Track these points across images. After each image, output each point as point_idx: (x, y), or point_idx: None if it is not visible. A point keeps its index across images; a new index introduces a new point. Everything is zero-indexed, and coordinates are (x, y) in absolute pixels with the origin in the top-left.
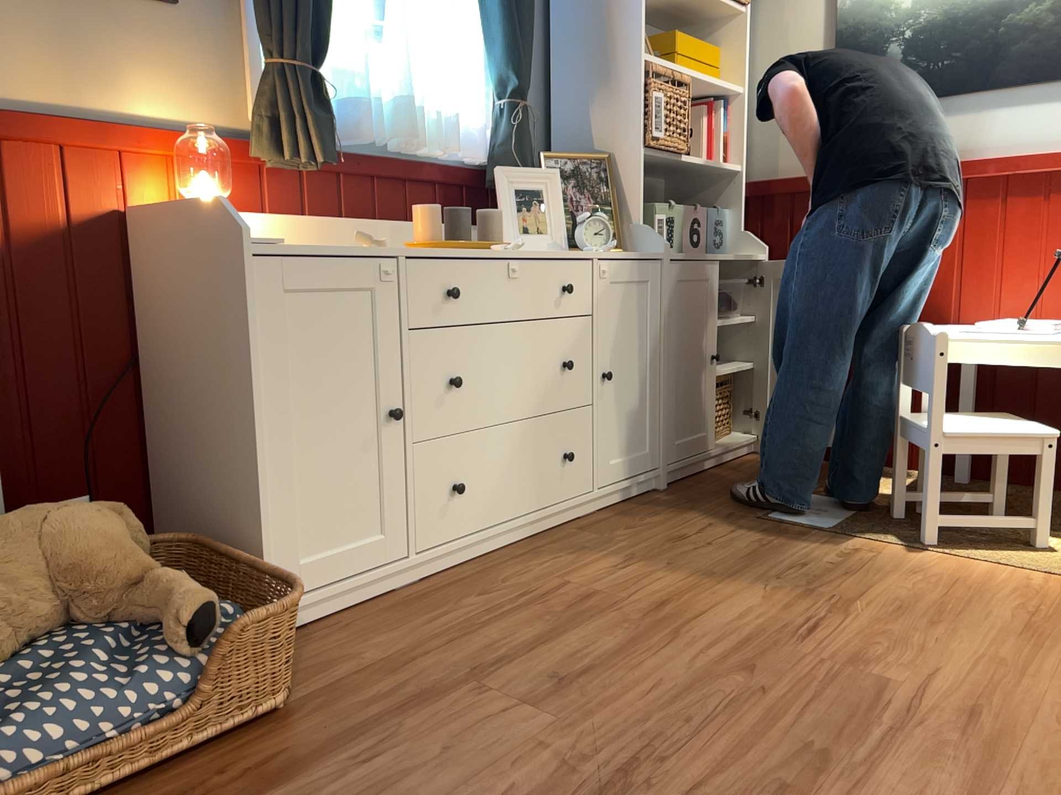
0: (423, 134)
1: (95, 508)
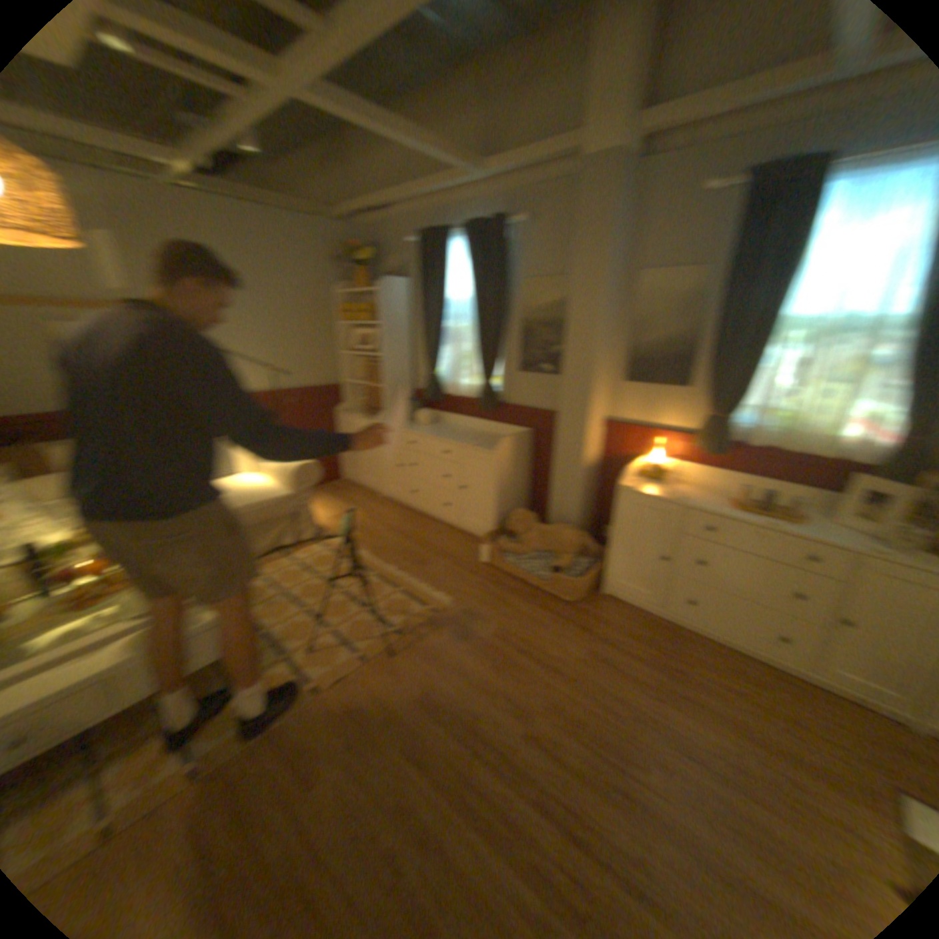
0: (820, 443)
1: (575, 534)
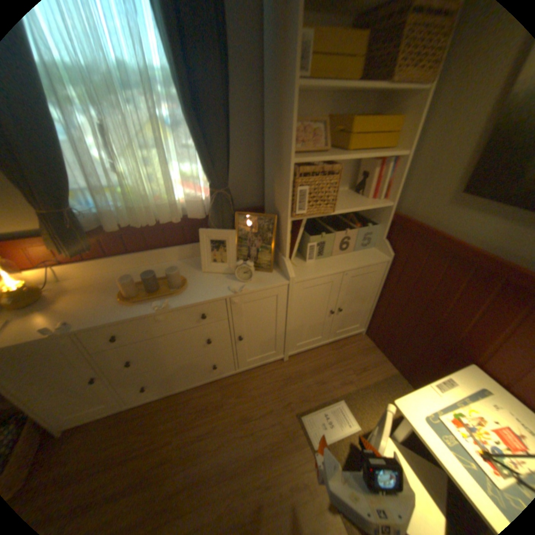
0: (165, 208)
1: None
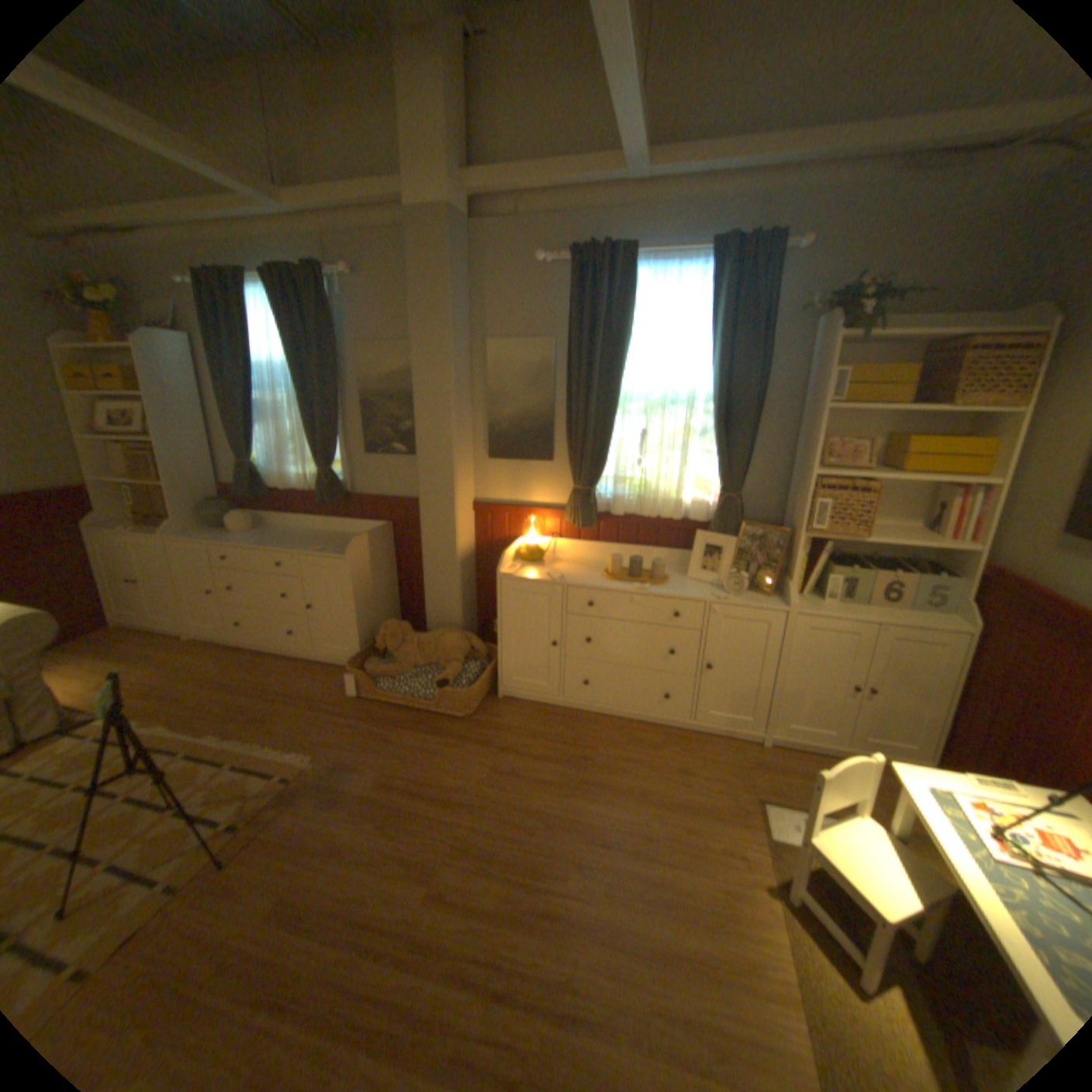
0: (668, 507)
1: (462, 637)
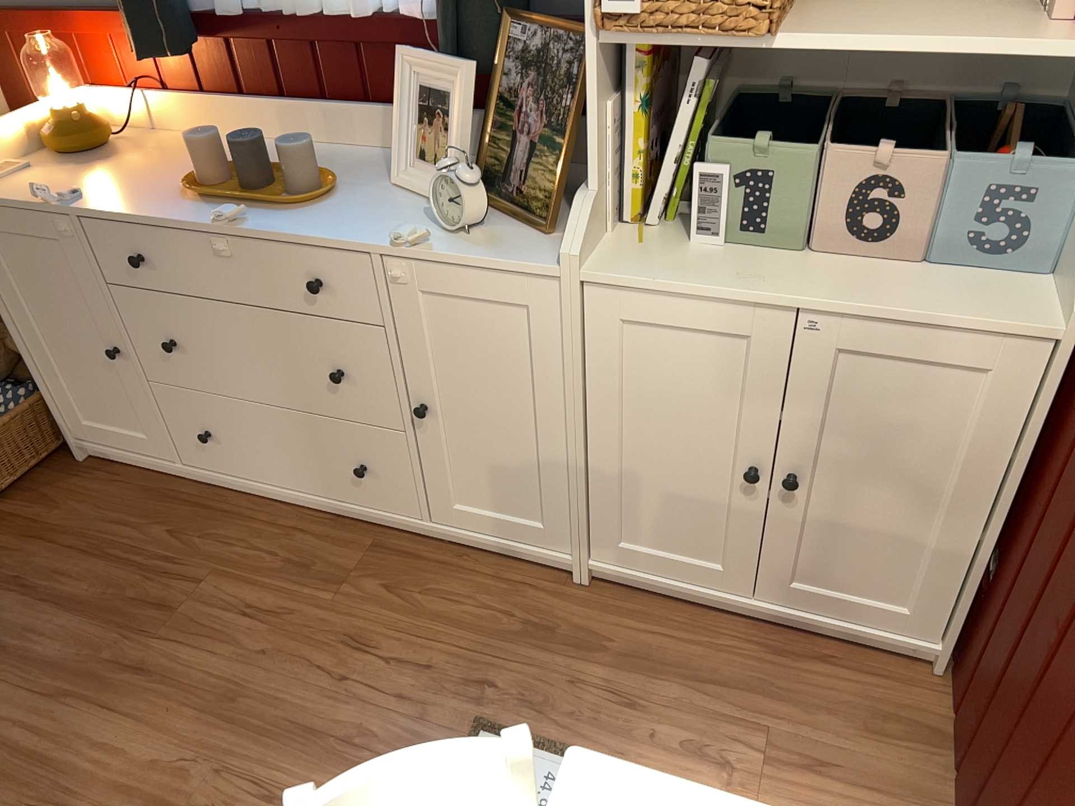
0: None
1: None
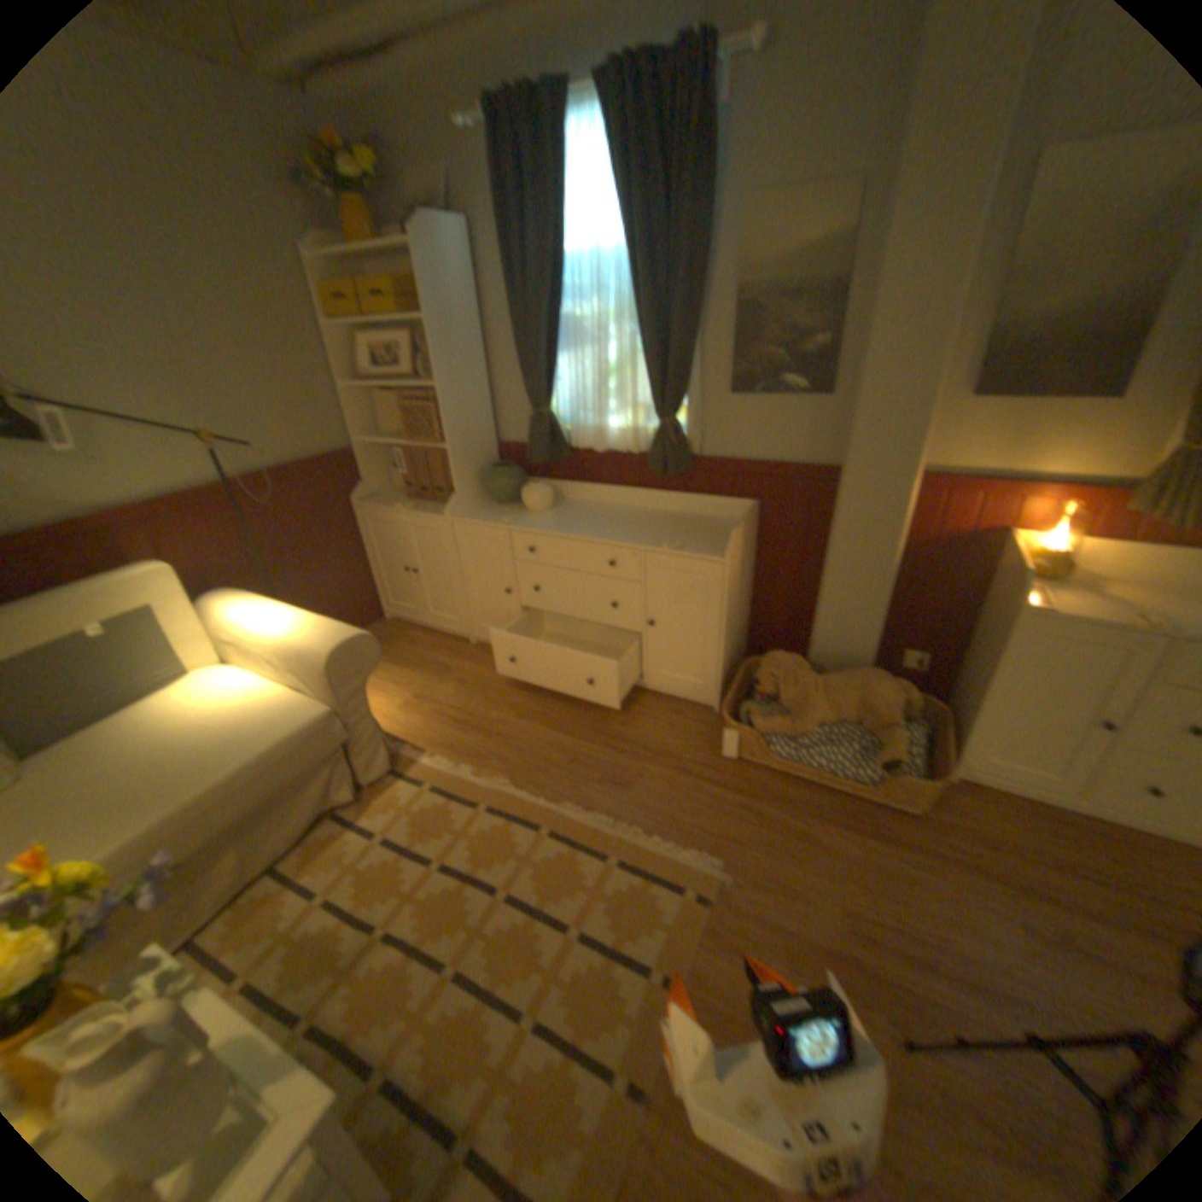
0: None
1: (896, 684)
